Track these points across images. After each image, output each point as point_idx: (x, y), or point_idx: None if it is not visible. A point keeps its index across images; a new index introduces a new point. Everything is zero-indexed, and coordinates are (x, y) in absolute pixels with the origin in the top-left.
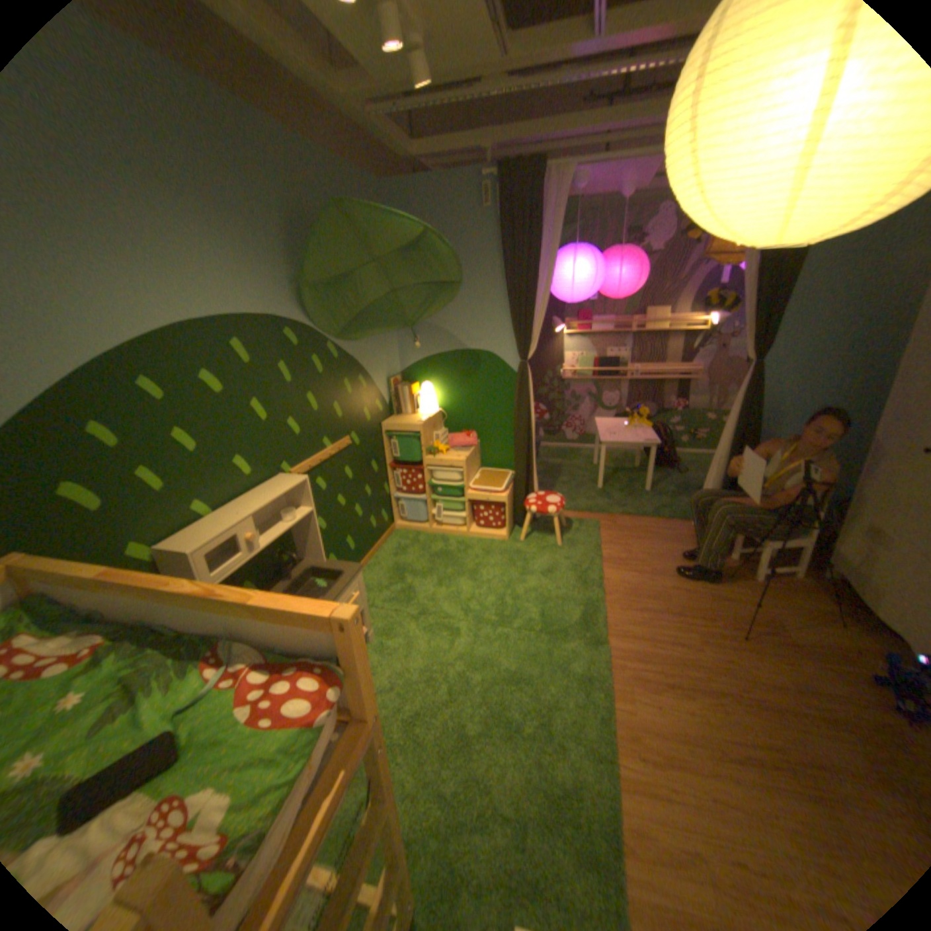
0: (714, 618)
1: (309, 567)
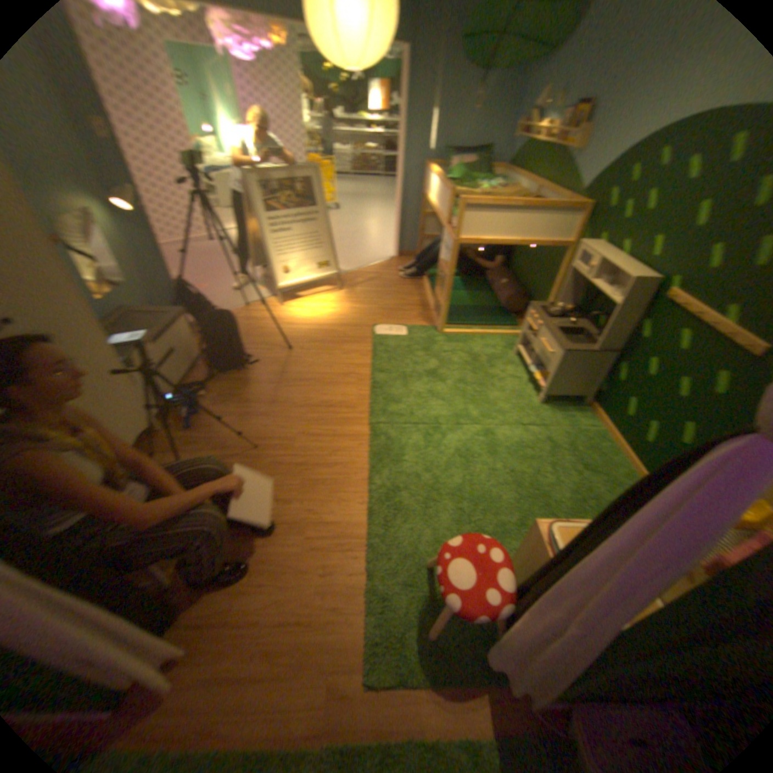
0: (266, 467)
1: (598, 345)
